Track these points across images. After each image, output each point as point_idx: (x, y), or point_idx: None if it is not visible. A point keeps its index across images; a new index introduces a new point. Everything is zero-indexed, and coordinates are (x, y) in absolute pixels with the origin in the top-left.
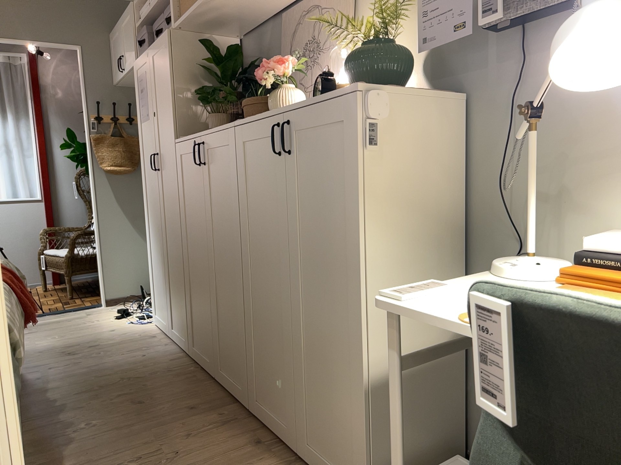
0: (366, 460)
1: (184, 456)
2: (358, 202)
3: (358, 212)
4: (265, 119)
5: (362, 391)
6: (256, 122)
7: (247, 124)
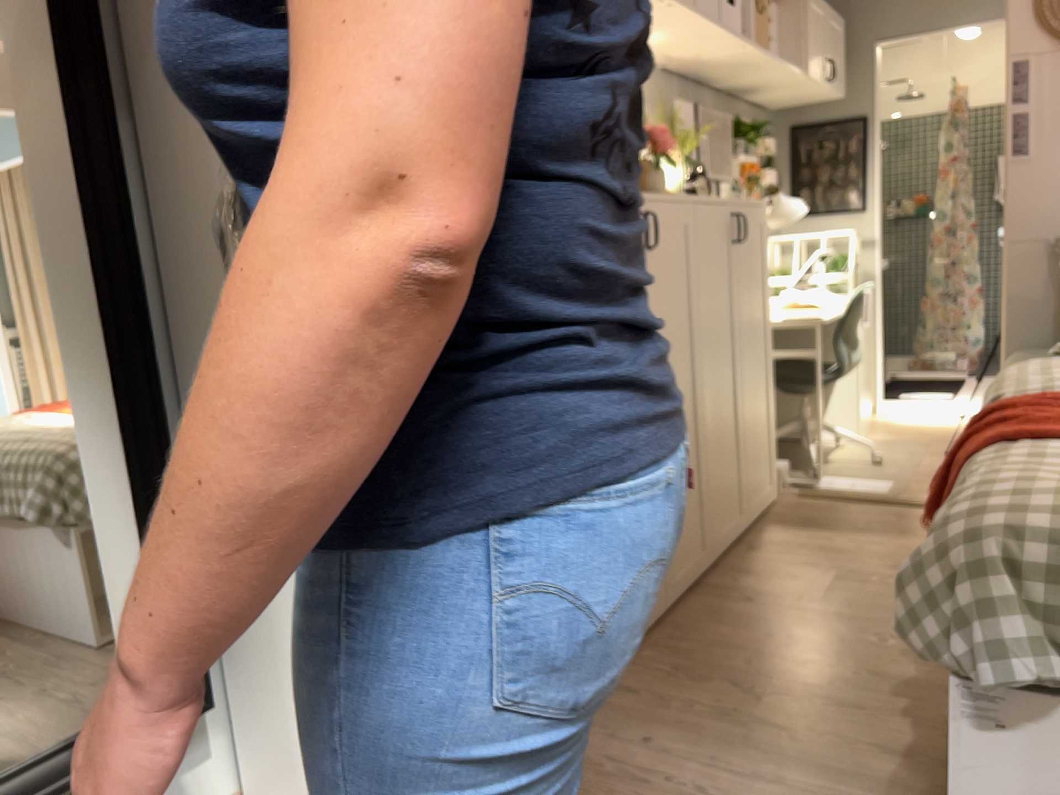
0: (777, 452)
1: (821, 568)
2: (769, 278)
3: (769, 284)
4: (723, 205)
5: (774, 406)
6: (717, 205)
7: (709, 204)
